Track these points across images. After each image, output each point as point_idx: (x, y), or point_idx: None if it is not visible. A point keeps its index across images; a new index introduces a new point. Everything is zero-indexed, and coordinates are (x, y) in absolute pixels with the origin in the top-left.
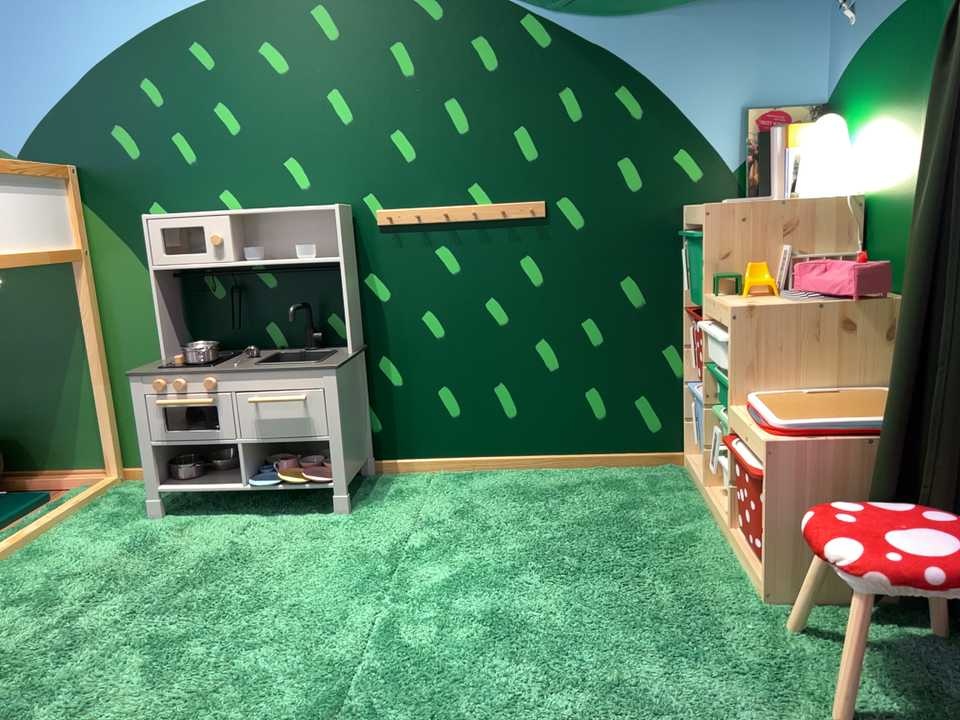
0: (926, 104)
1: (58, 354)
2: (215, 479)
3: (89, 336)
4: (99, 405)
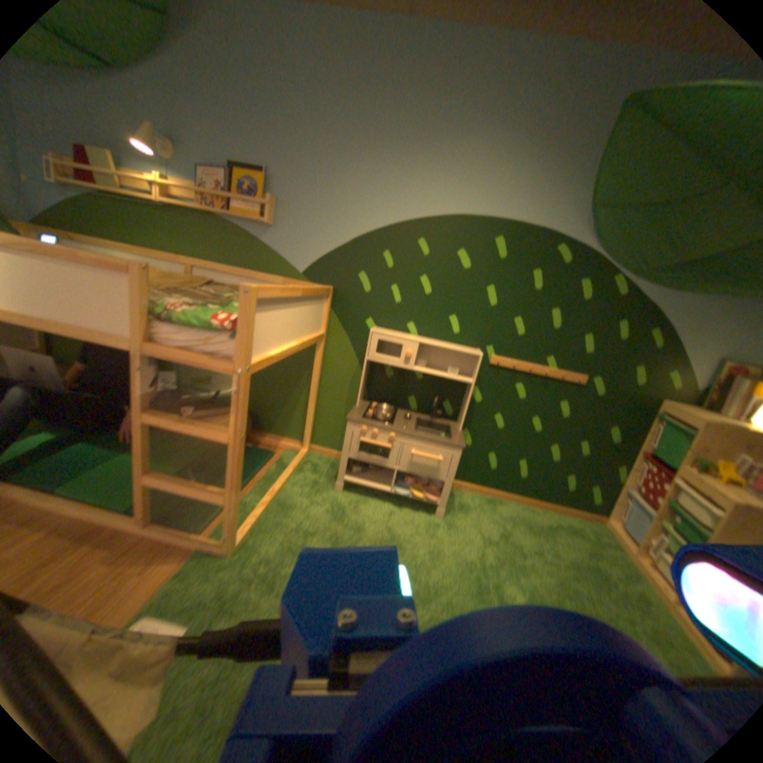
0: None
1: (292, 378)
2: (370, 475)
3: (313, 376)
4: (308, 411)
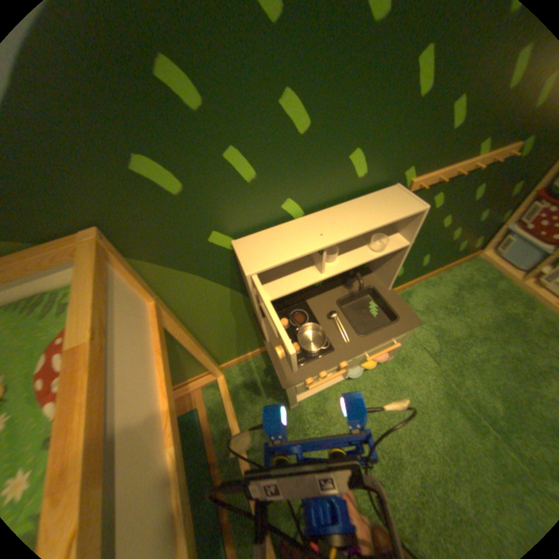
0: None
1: None
2: None
3: (183, 340)
4: (203, 360)
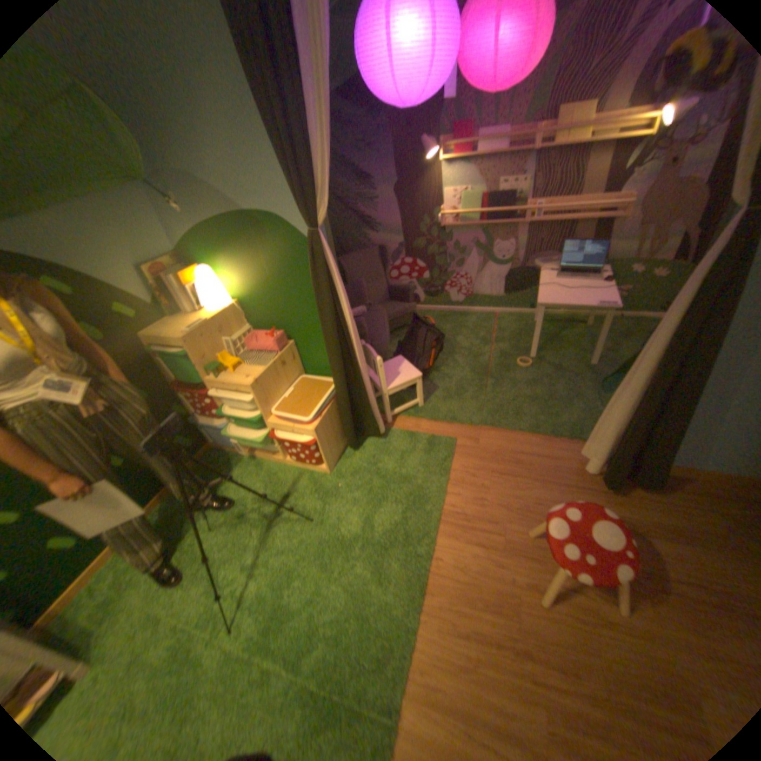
0: (266, 264)
1: None
2: None
3: None
4: None
